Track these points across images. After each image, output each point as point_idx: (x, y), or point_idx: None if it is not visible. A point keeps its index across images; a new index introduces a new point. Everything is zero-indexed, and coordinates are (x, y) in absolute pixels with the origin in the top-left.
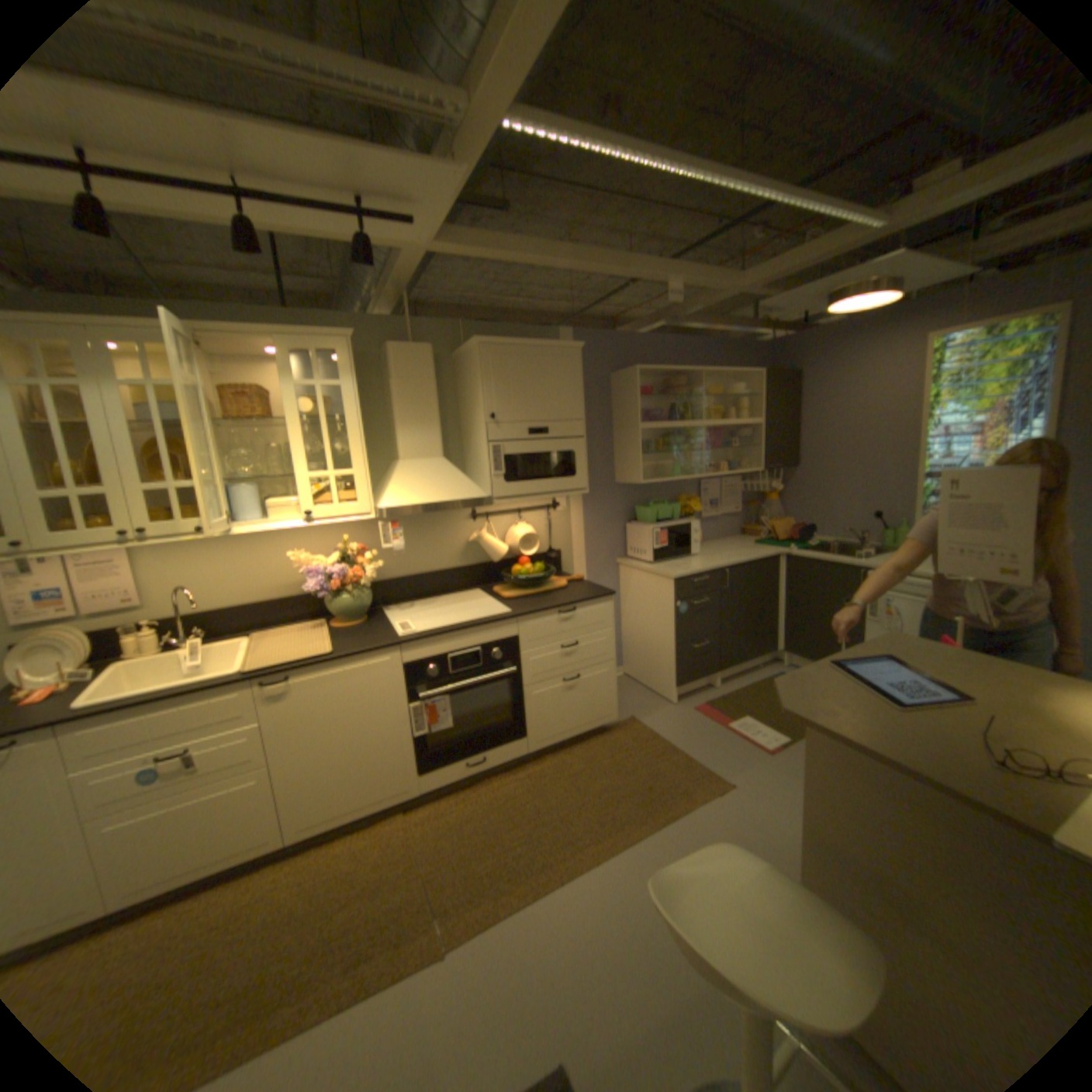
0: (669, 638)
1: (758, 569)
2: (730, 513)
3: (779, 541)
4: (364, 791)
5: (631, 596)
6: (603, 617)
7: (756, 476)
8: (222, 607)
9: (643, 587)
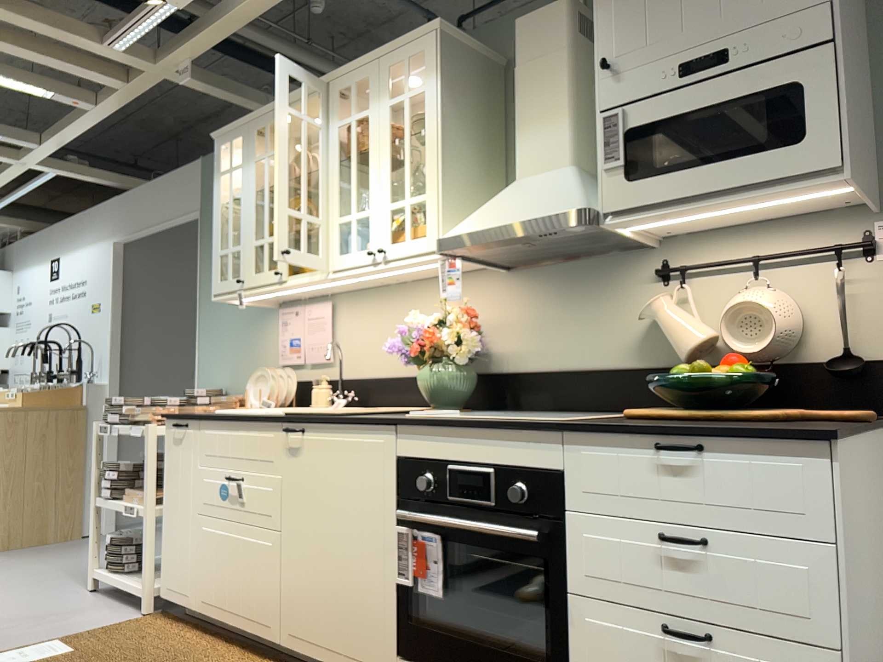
0: None
1: None
2: None
3: None
4: (342, 631)
5: None
6: (797, 499)
7: None
8: (376, 376)
9: None
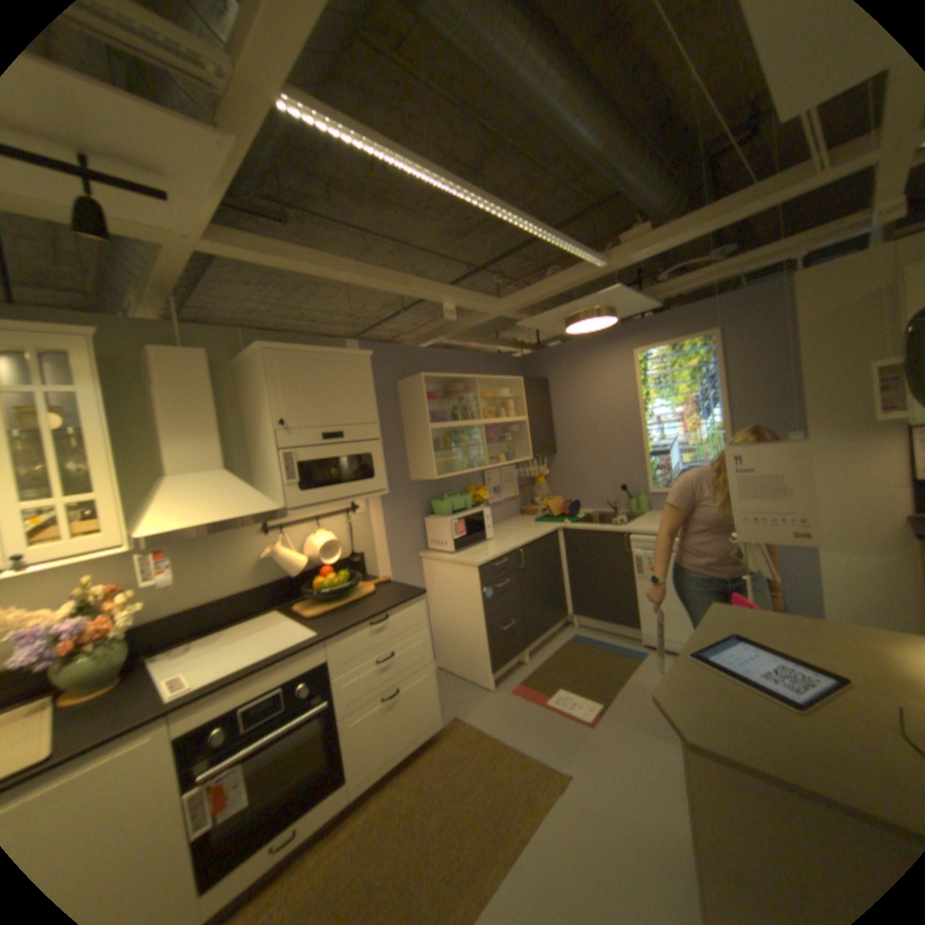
0: (479, 625)
1: (543, 545)
2: (509, 497)
3: (552, 517)
4: None
5: (437, 588)
6: (416, 620)
7: (526, 464)
8: None
9: (448, 577)
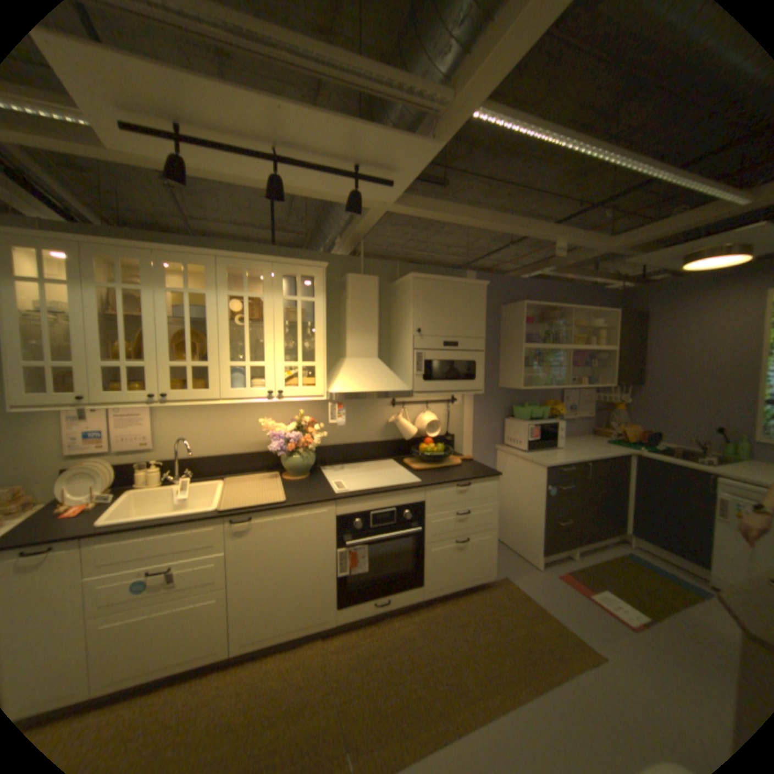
0: (540, 515)
1: (615, 465)
2: (586, 417)
3: (628, 443)
4: (295, 619)
5: (507, 476)
6: (491, 493)
7: (609, 390)
8: (208, 455)
9: (519, 470)
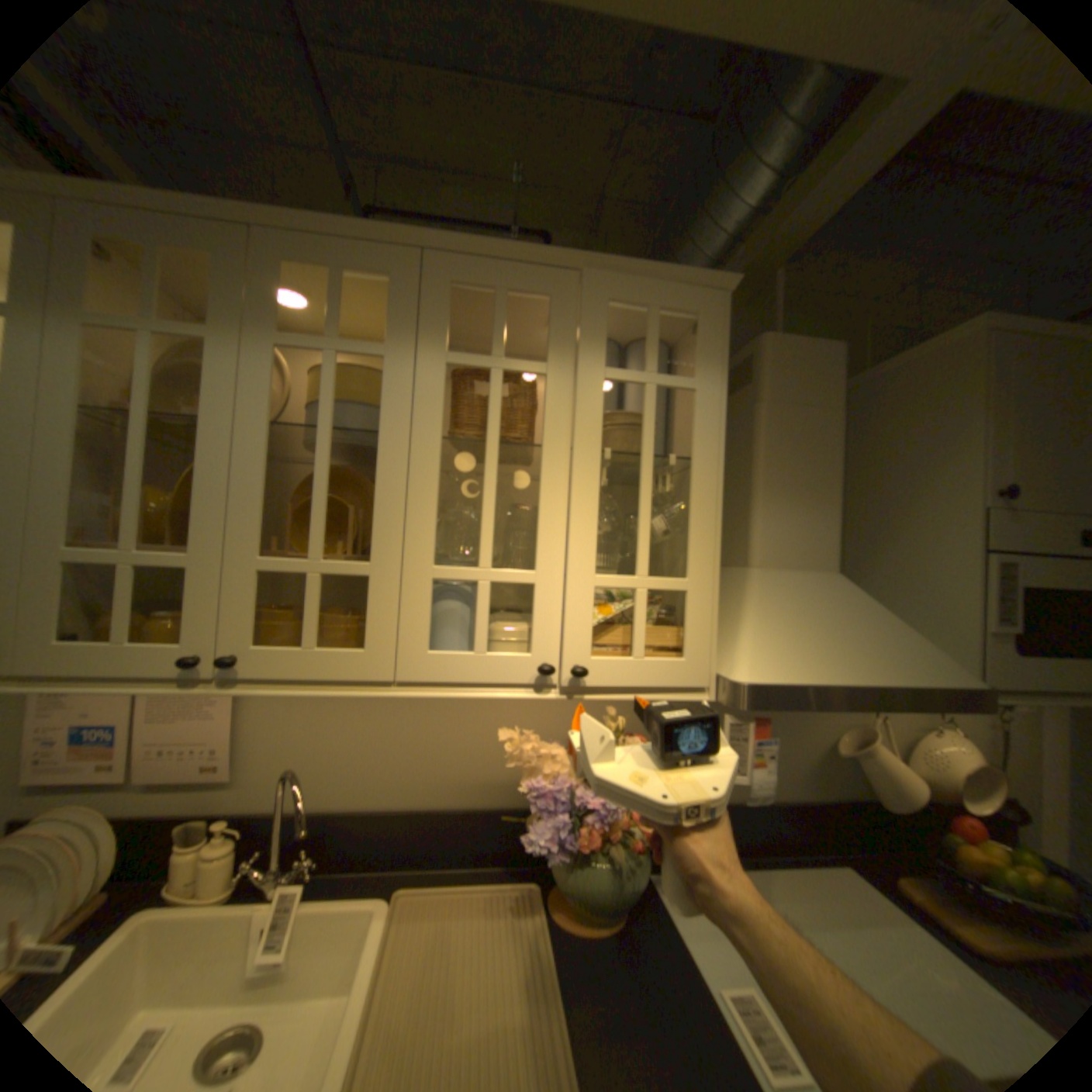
0: None
1: None
2: None
3: None
4: None
5: None
6: None
7: None
8: (360, 808)
9: None
